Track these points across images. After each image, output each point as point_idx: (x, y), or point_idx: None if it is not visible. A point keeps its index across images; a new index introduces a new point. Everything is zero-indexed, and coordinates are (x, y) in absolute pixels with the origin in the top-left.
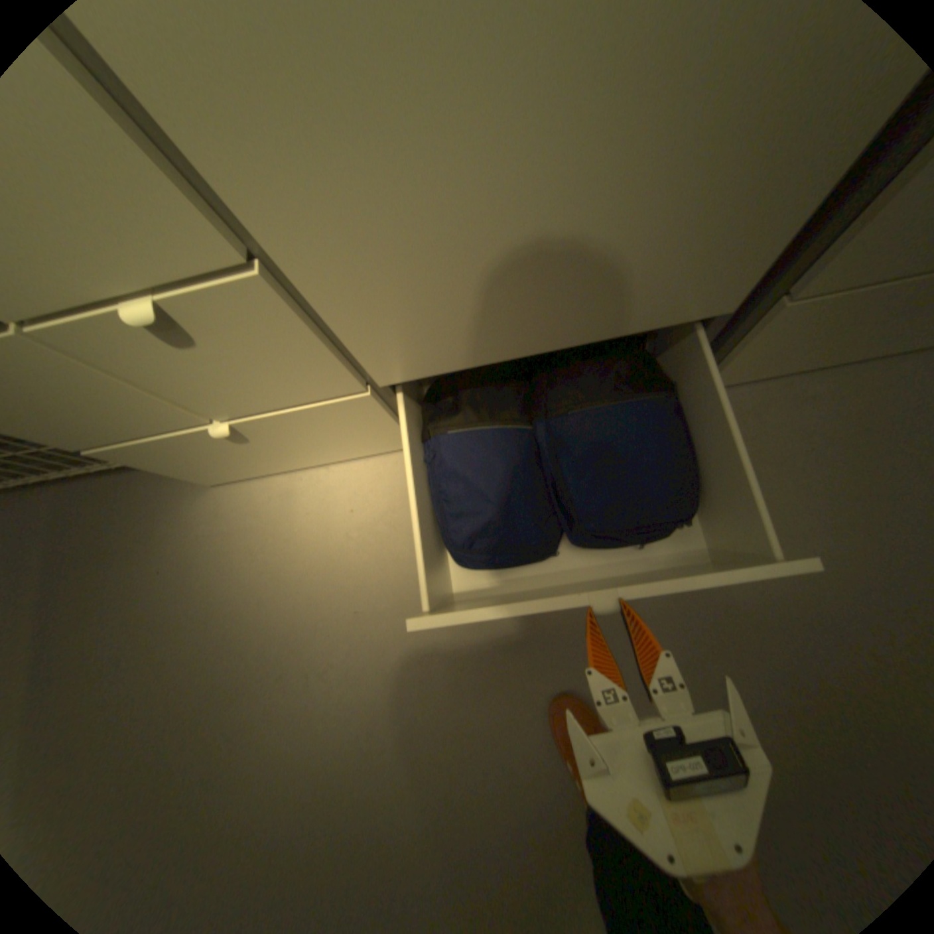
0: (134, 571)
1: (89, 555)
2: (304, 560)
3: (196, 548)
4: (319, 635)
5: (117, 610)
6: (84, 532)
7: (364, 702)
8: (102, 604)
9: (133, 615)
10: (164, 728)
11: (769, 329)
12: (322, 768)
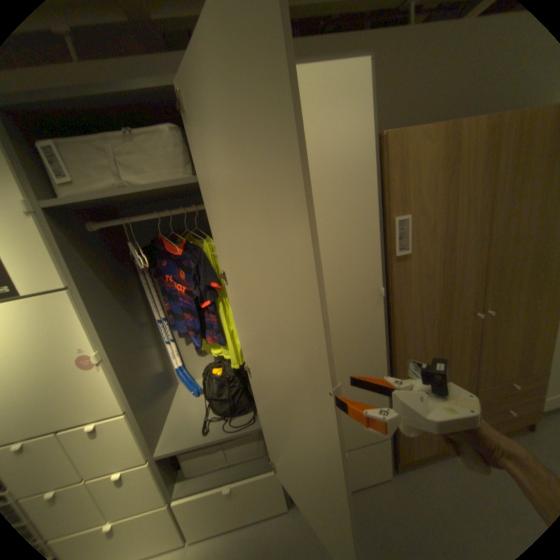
0: None
1: None
2: None
3: None
4: None
5: None
6: None
7: None
8: None
9: None
10: None
11: None
12: None
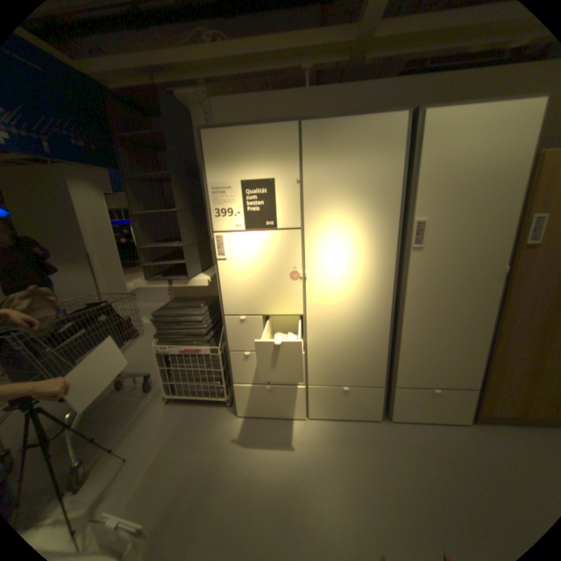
0: (204, 436)
1: (190, 428)
2: (262, 445)
3: (227, 433)
4: (262, 470)
5: (193, 446)
6: (191, 421)
7: (274, 497)
8: (189, 444)
9: (198, 449)
10: (196, 491)
11: (397, 397)
12: (253, 519)
